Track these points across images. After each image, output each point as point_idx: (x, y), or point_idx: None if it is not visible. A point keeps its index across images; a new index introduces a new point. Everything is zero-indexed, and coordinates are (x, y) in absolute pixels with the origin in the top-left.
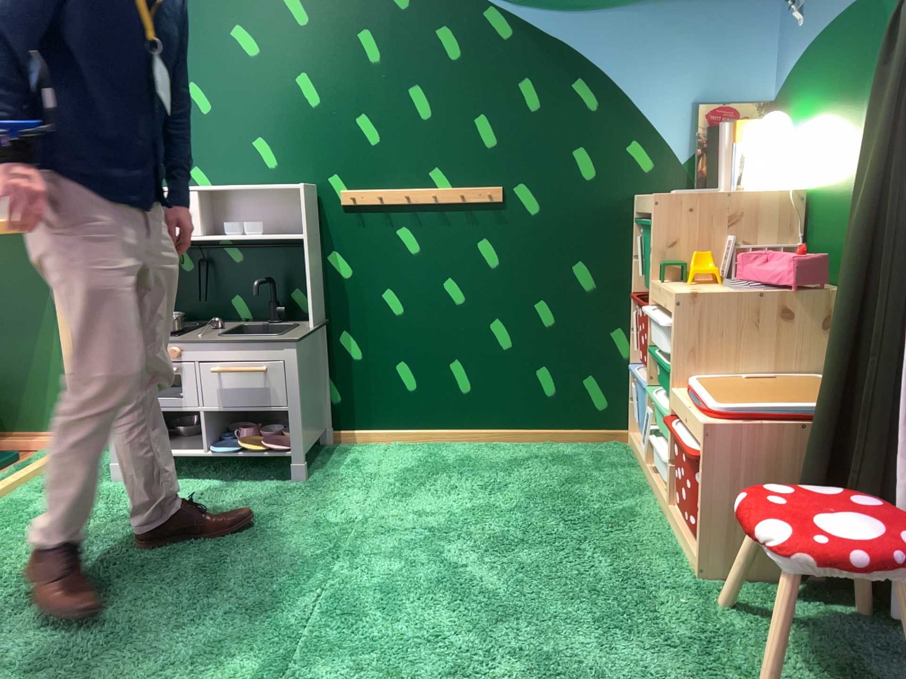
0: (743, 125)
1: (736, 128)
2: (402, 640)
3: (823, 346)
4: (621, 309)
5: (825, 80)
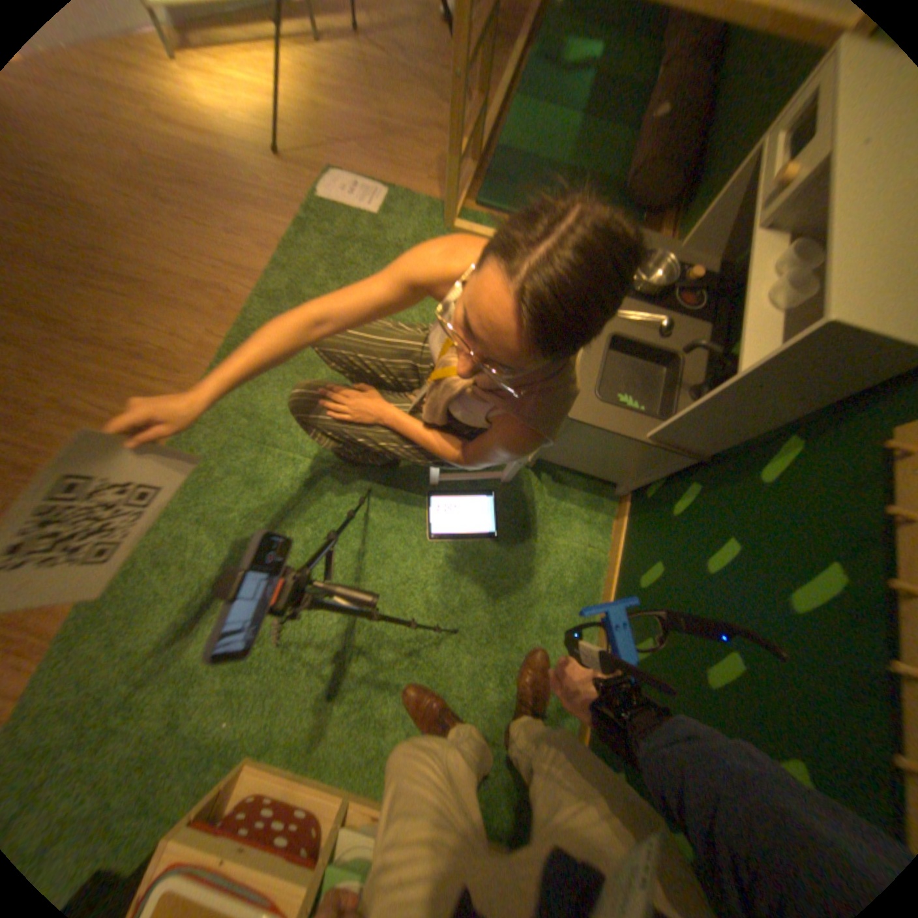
0: None
1: None
2: (269, 513)
3: None
4: None
5: None
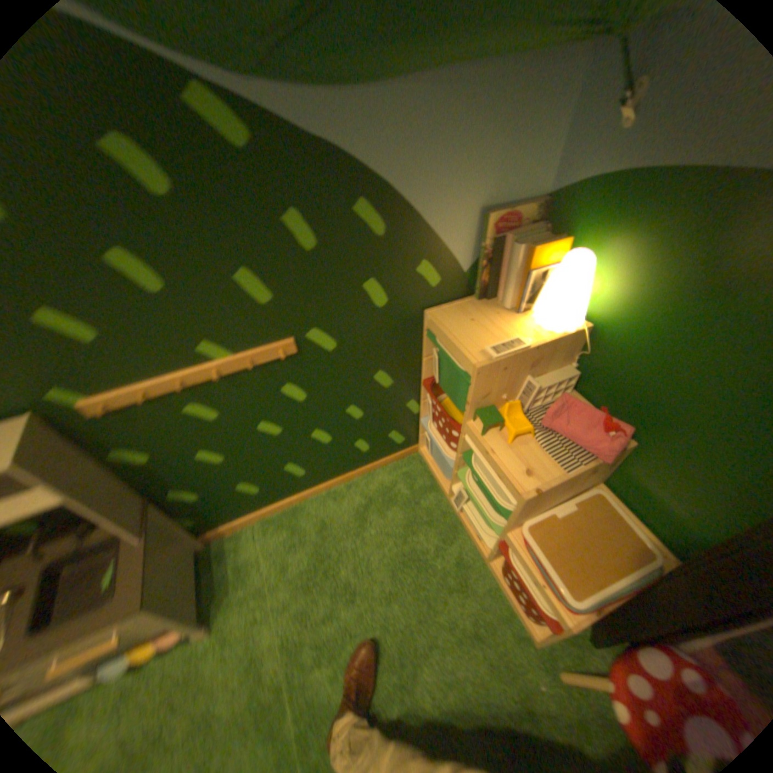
0: (535, 238)
1: (535, 253)
2: None
3: (606, 475)
4: (414, 389)
5: (660, 232)
